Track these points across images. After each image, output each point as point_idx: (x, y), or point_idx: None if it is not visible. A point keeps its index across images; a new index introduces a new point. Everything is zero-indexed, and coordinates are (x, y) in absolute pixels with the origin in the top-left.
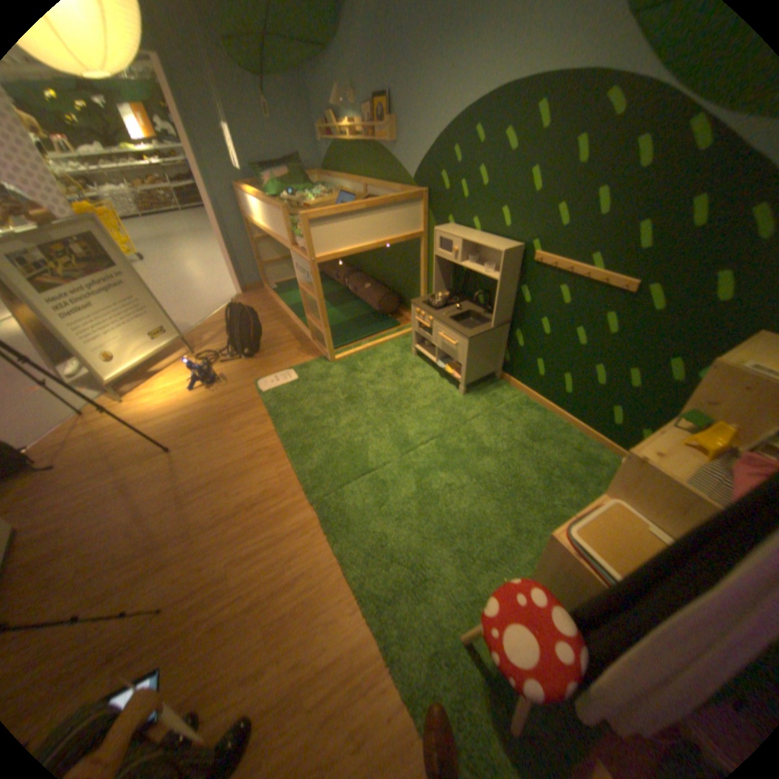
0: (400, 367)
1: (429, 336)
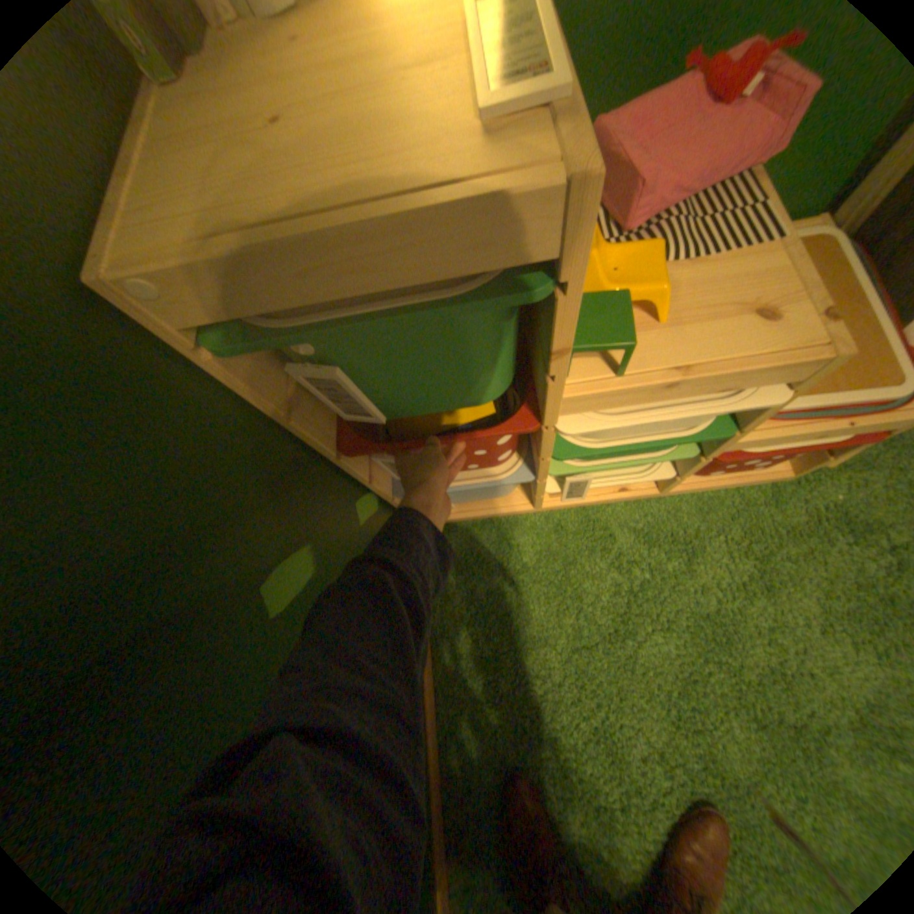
0: None
1: None
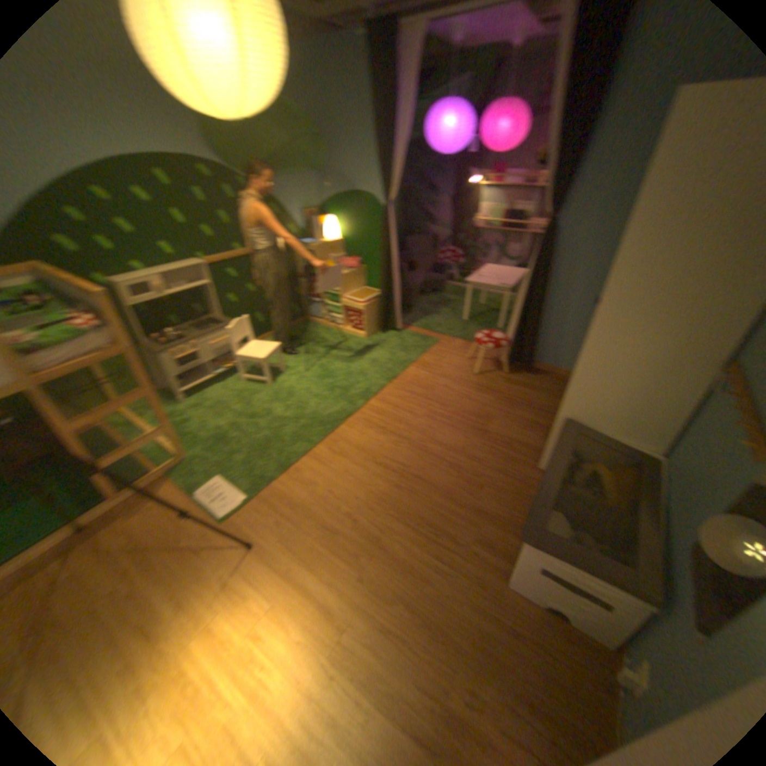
0: (198, 408)
1: (191, 363)
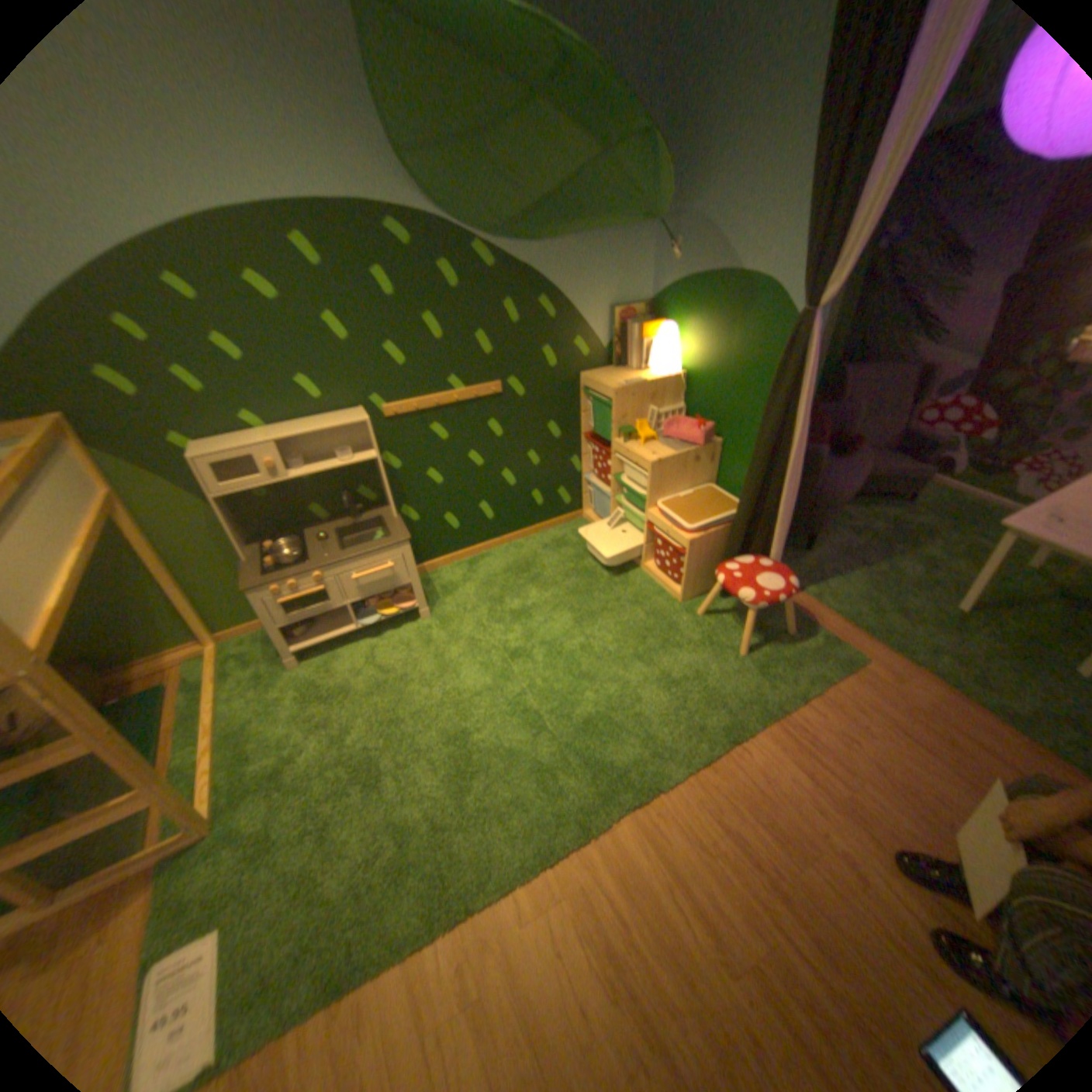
0: (312, 690)
1: (320, 604)
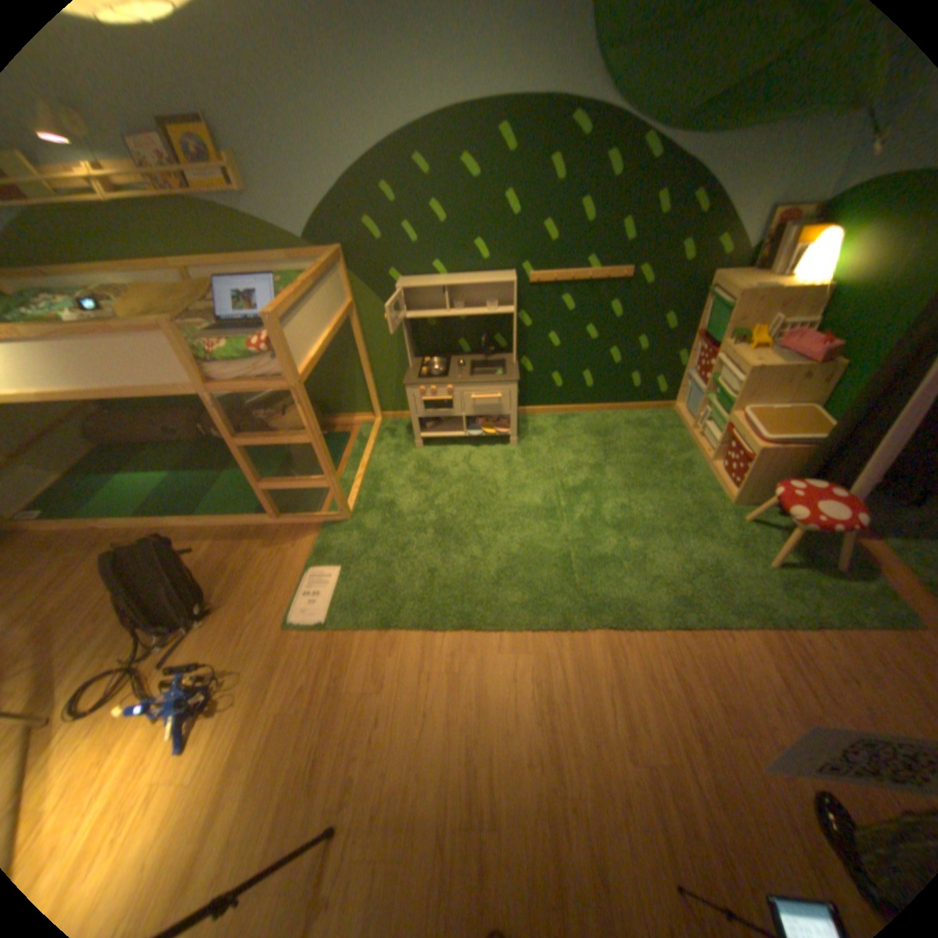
0: (425, 466)
1: (445, 410)
